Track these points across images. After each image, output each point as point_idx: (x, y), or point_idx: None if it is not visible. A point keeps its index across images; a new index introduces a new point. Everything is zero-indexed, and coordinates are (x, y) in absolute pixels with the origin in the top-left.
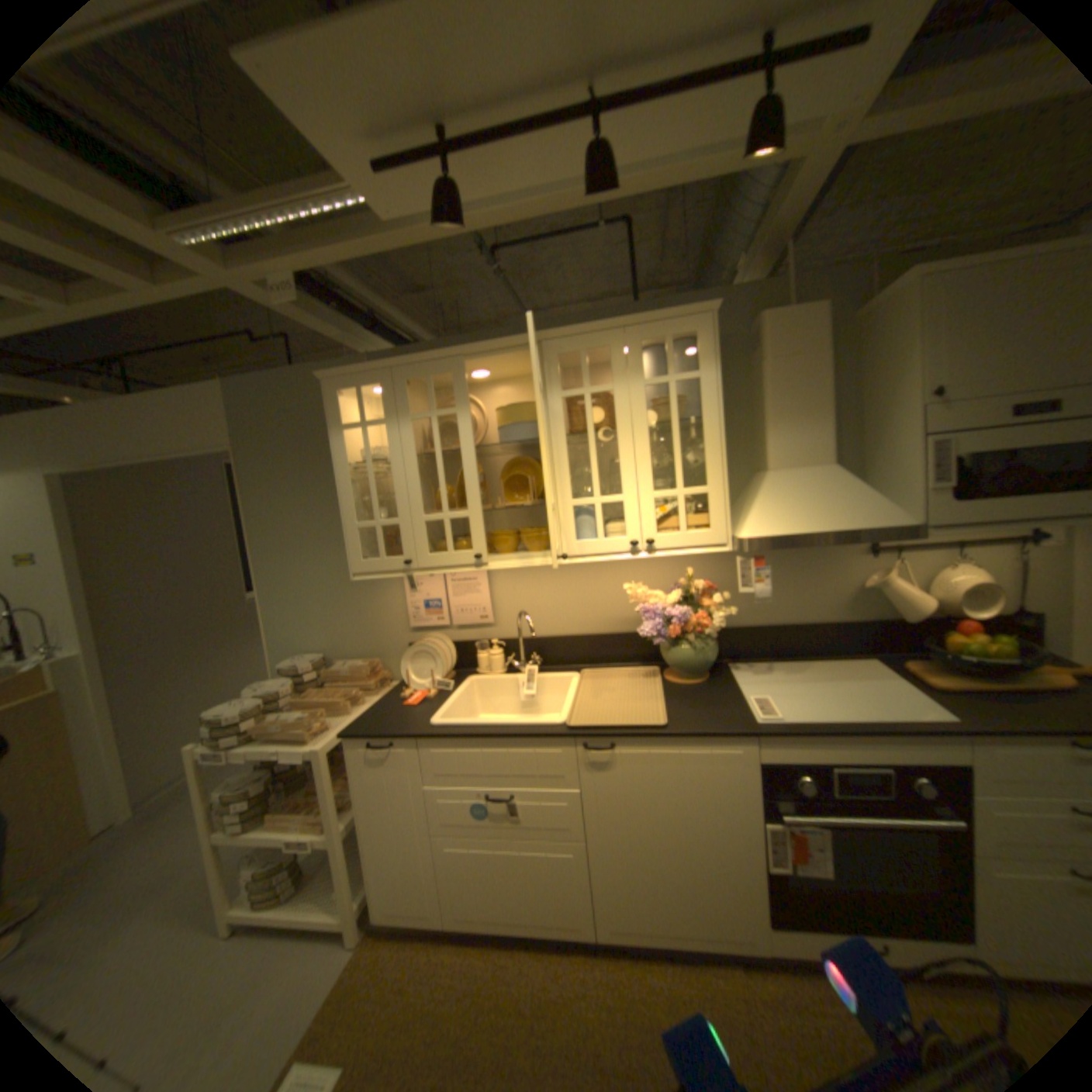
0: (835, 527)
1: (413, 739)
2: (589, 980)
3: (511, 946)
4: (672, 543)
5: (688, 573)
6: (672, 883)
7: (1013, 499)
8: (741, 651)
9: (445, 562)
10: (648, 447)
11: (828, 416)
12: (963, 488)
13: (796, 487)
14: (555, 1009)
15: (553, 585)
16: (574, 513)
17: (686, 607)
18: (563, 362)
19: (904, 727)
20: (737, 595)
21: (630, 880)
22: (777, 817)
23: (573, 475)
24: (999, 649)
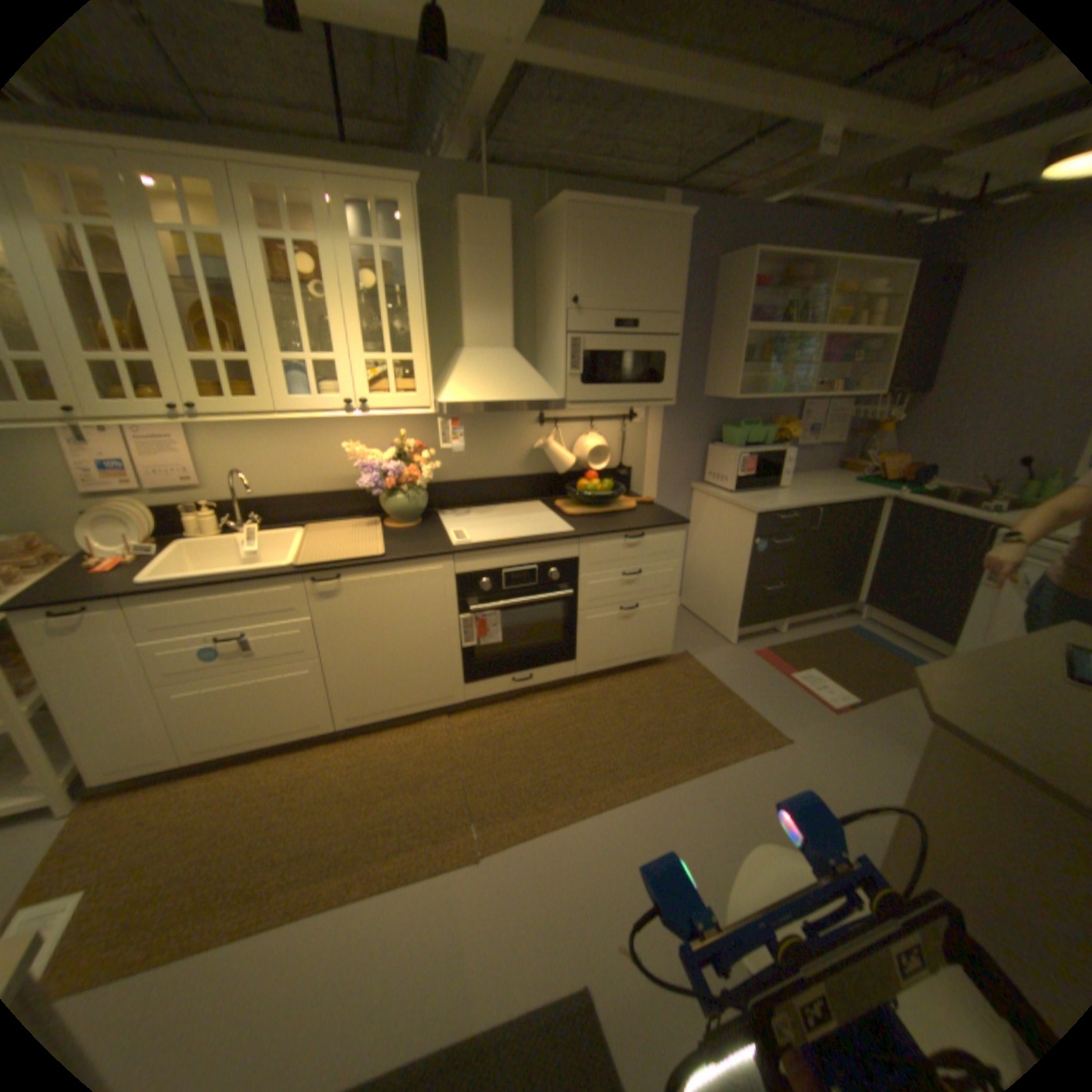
0: (507, 398)
1: (113, 599)
2: (329, 757)
3: (254, 759)
4: (383, 404)
5: (401, 435)
6: (392, 671)
7: (611, 387)
8: (447, 501)
9: (124, 411)
10: (358, 309)
11: (508, 307)
12: (586, 376)
13: (483, 364)
14: (301, 782)
15: (267, 445)
16: (283, 368)
17: (399, 463)
18: (256, 194)
19: (543, 538)
20: (443, 455)
21: (359, 677)
22: (466, 609)
23: (279, 328)
24: (602, 489)
